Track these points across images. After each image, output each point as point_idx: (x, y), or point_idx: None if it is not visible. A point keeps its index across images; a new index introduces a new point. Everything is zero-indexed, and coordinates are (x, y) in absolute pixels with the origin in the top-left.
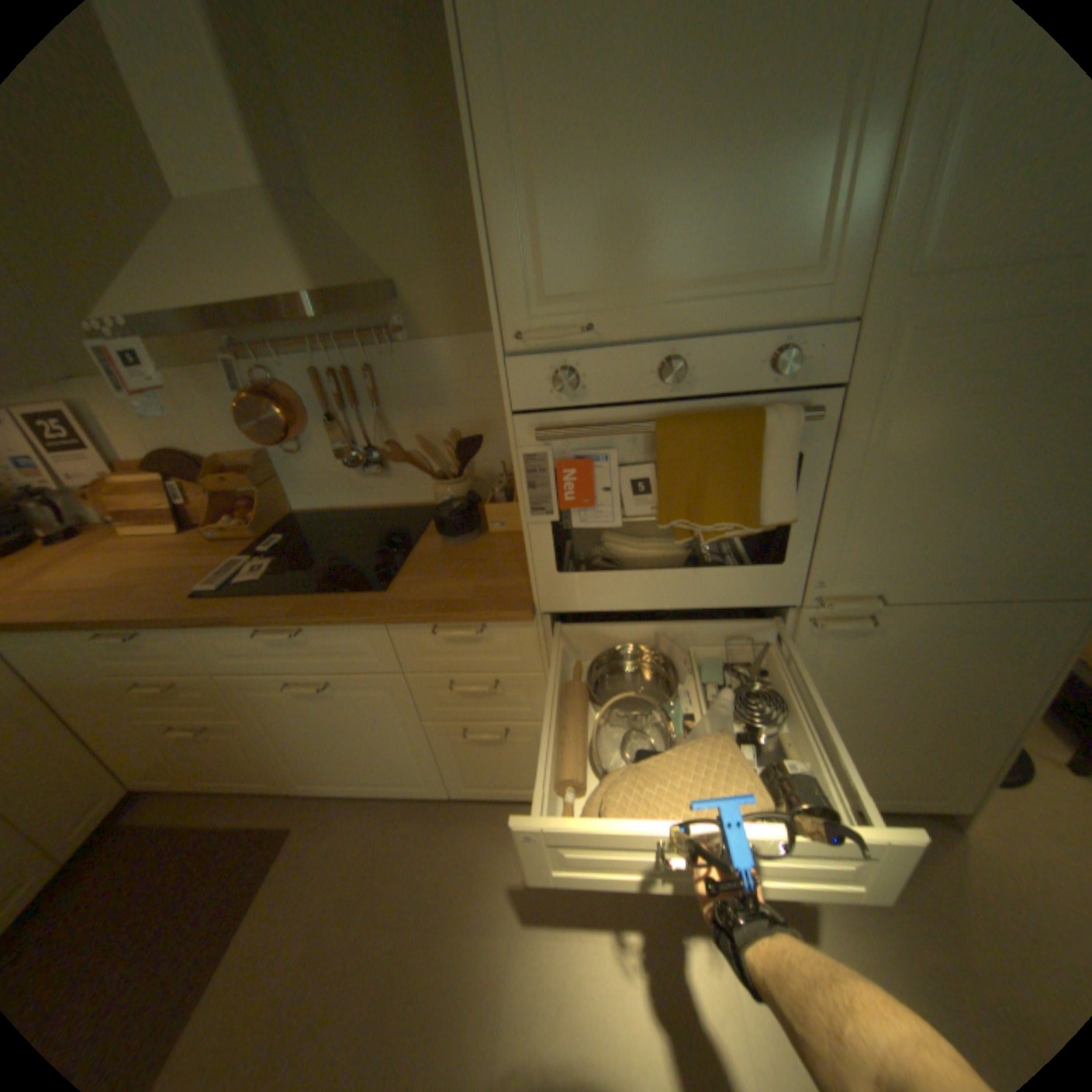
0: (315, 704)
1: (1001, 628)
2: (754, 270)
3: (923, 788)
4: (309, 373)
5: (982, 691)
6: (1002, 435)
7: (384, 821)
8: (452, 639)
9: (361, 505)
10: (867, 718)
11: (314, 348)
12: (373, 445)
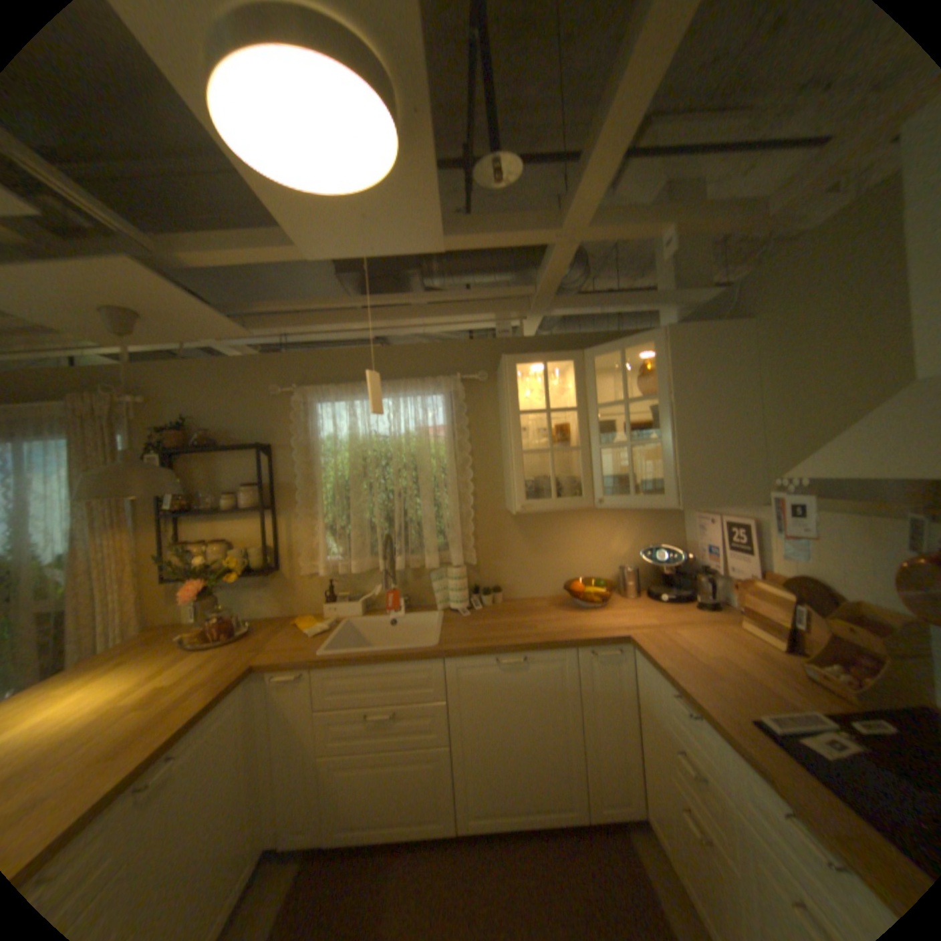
0: None
1: None
2: None
3: None
4: None
5: None
6: None
7: None
8: None
9: None
10: None
11: None
12: None
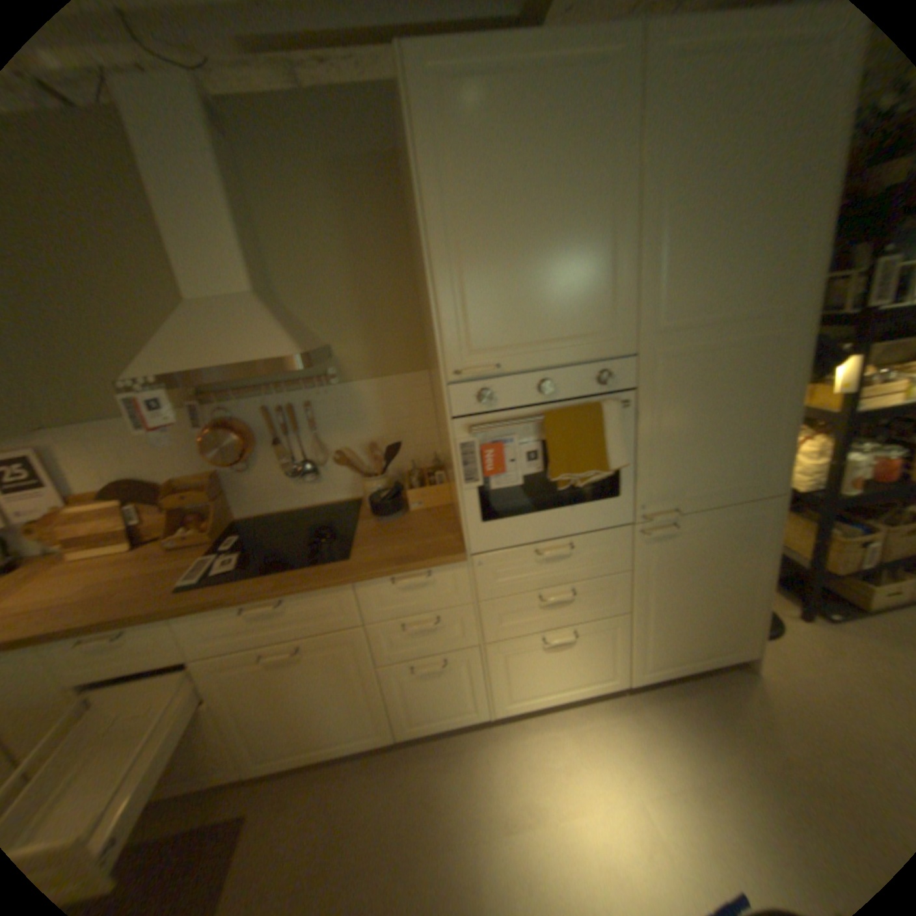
0: (286, 670)
1: (743, 520)
2: (583, 333)
3: (728, 644)
4: (264, 409)
5: (744, 563)
6: (716, 409)
7: (338, 780)
8: (407, 587)
9: (298, 507)
10: (686, 597)
11: (268, 392)
12: (309, 459)
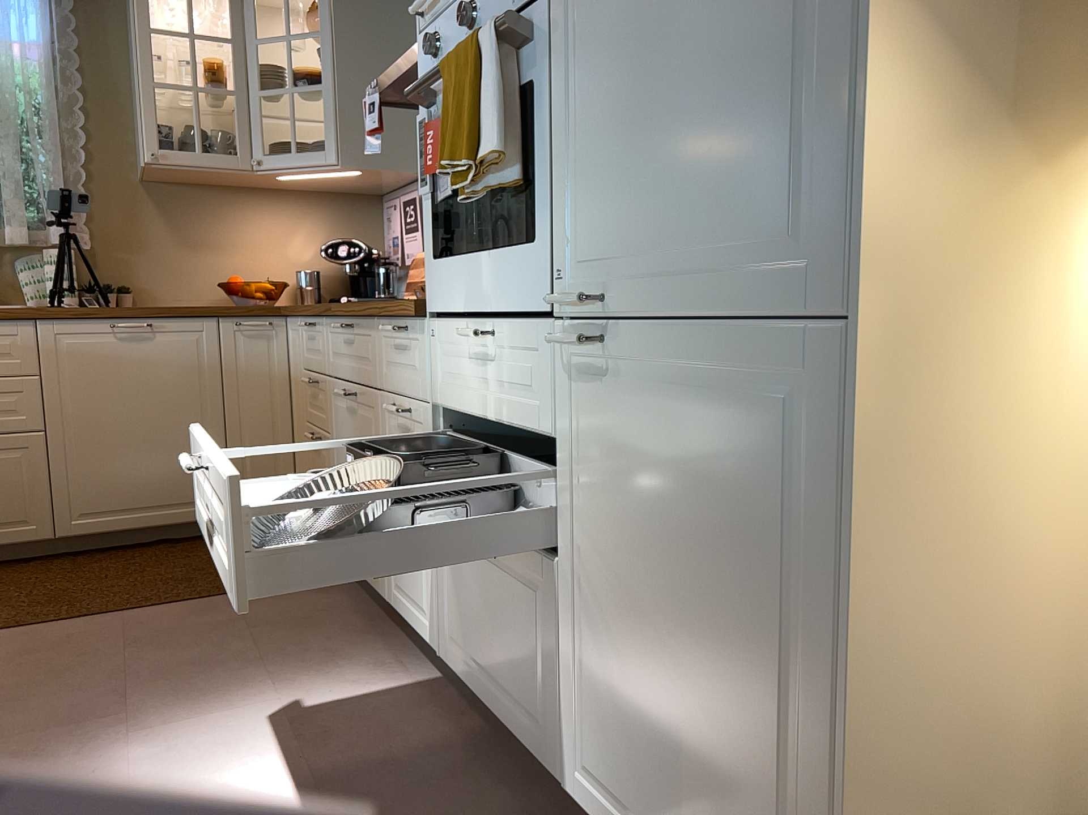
0: (351, 421)
1: (747, 385)
2: None
3: None
4: None
5: (759, 564)
6: (665, 5)
7: (356, 611)
8: (396, 345)
9: None
10: (639, 588)
11: None
12: None
